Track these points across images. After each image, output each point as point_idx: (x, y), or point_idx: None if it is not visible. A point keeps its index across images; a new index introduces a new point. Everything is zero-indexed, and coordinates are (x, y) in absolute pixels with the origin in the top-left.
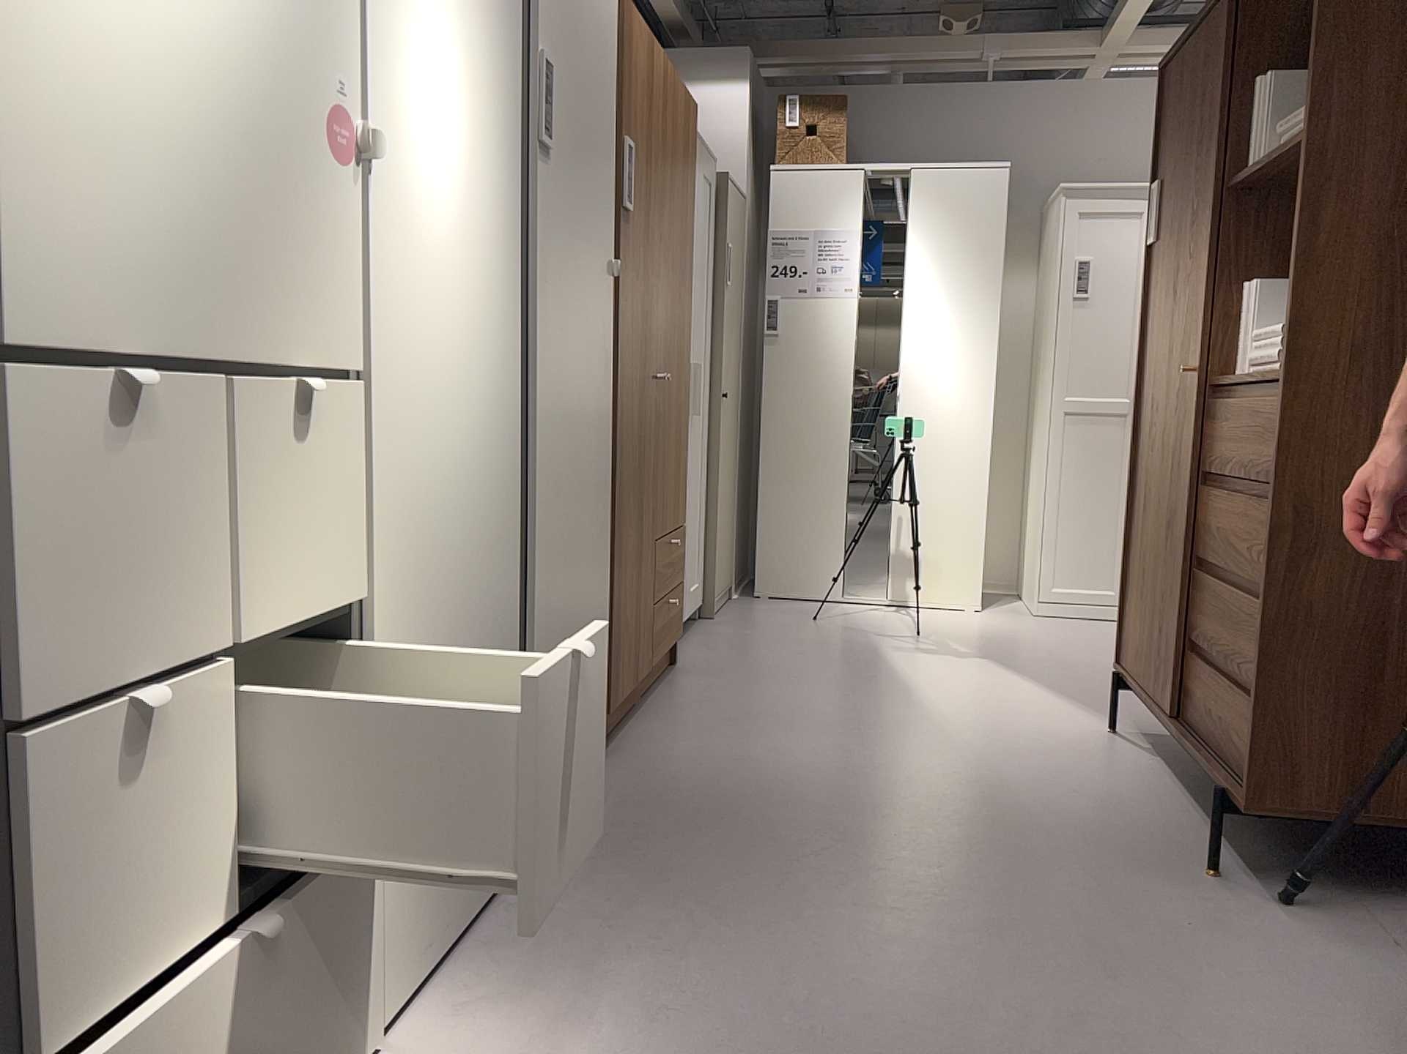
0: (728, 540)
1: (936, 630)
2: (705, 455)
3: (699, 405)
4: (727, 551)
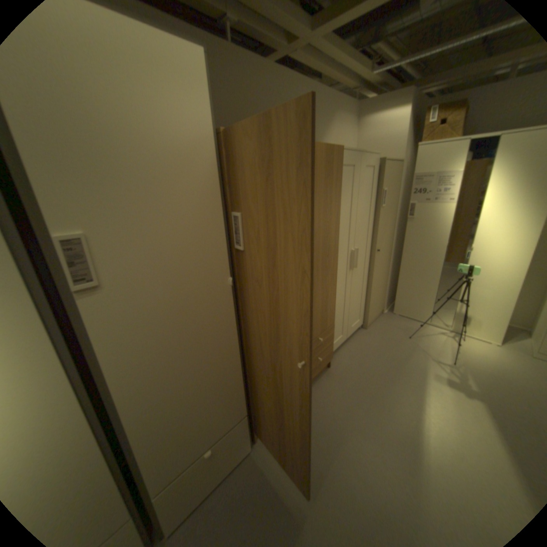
0: (379, 298)
1: (467, 361)
2: (365, 275)
3: (361, 260)
4: (379, 302)
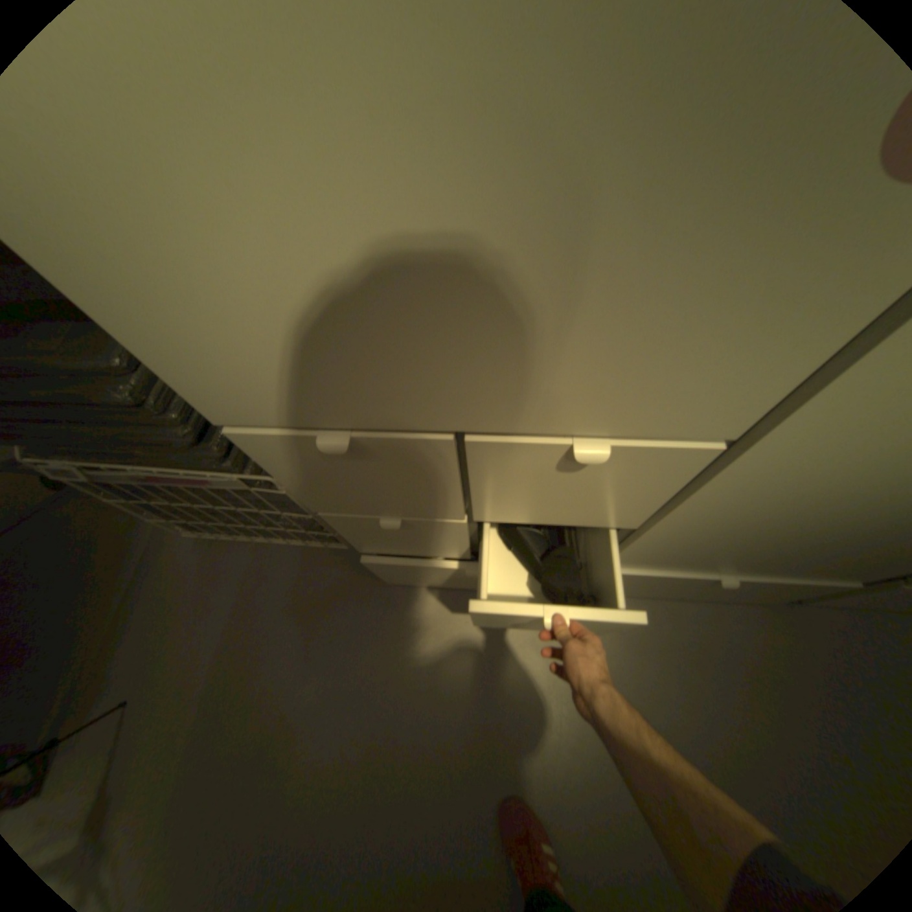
0: None
1: None
2: None
3: None
4: None
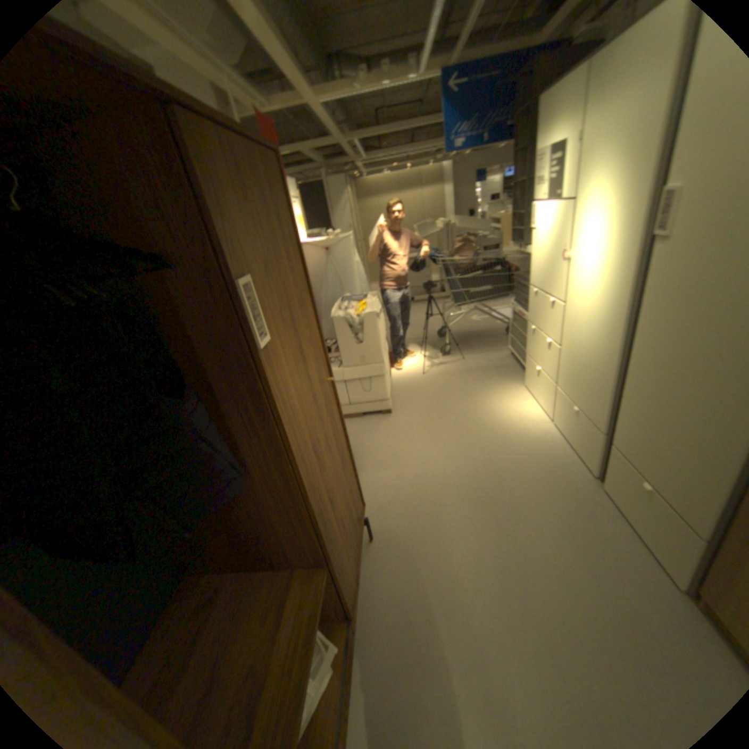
0: None
1: None
2: None
3: None
4: None
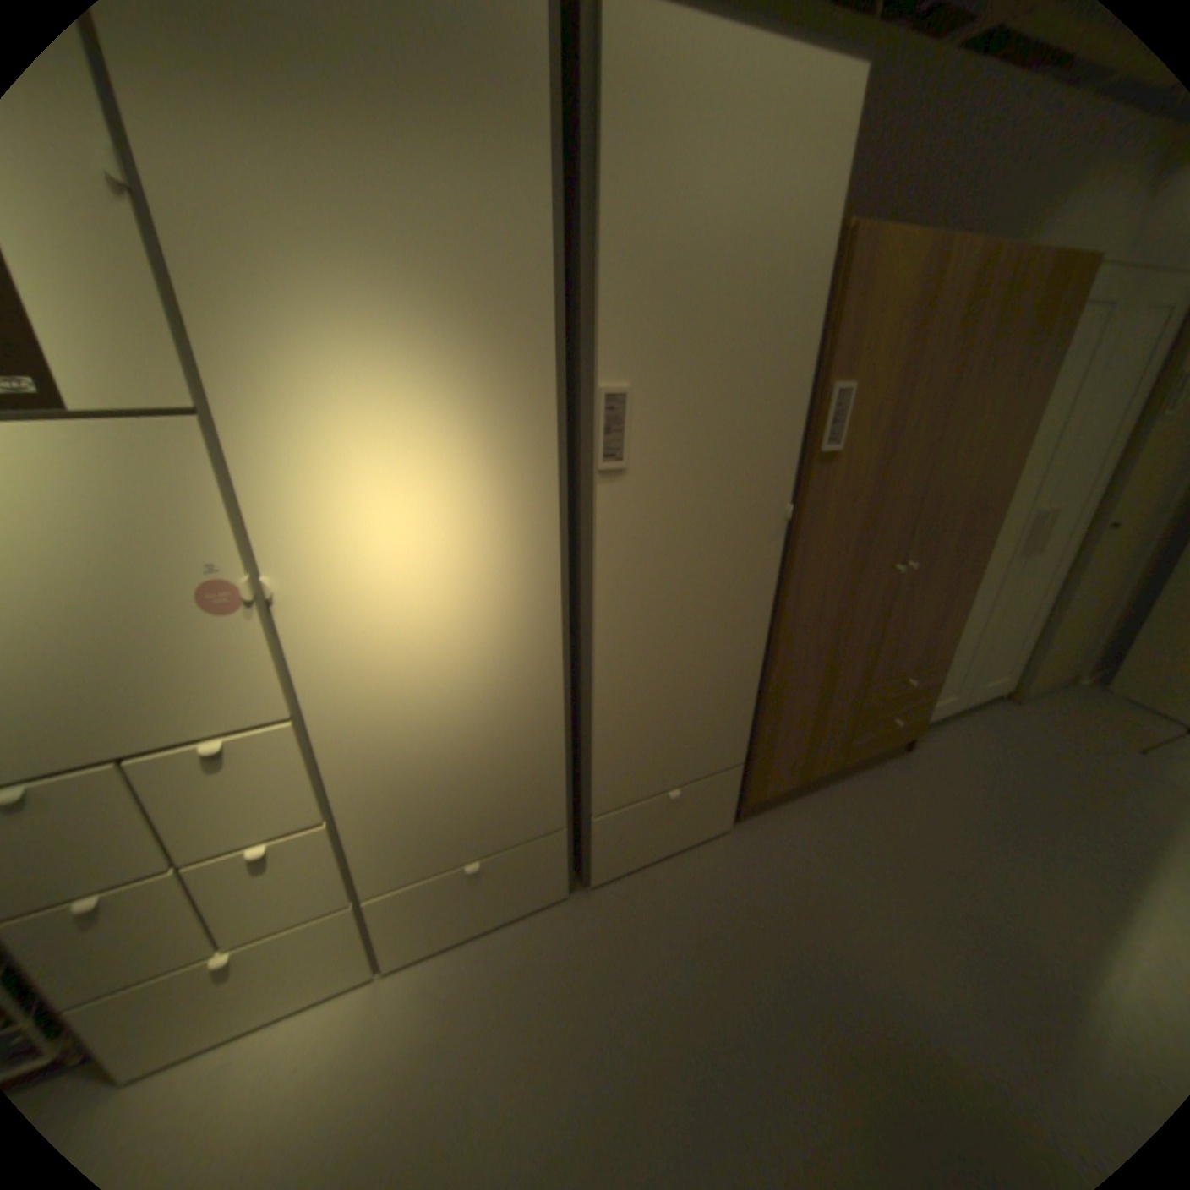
0: (1080, 645)
1: None
2: (1058, 580)
3: (1059, 541)
4: (1076, 653)
